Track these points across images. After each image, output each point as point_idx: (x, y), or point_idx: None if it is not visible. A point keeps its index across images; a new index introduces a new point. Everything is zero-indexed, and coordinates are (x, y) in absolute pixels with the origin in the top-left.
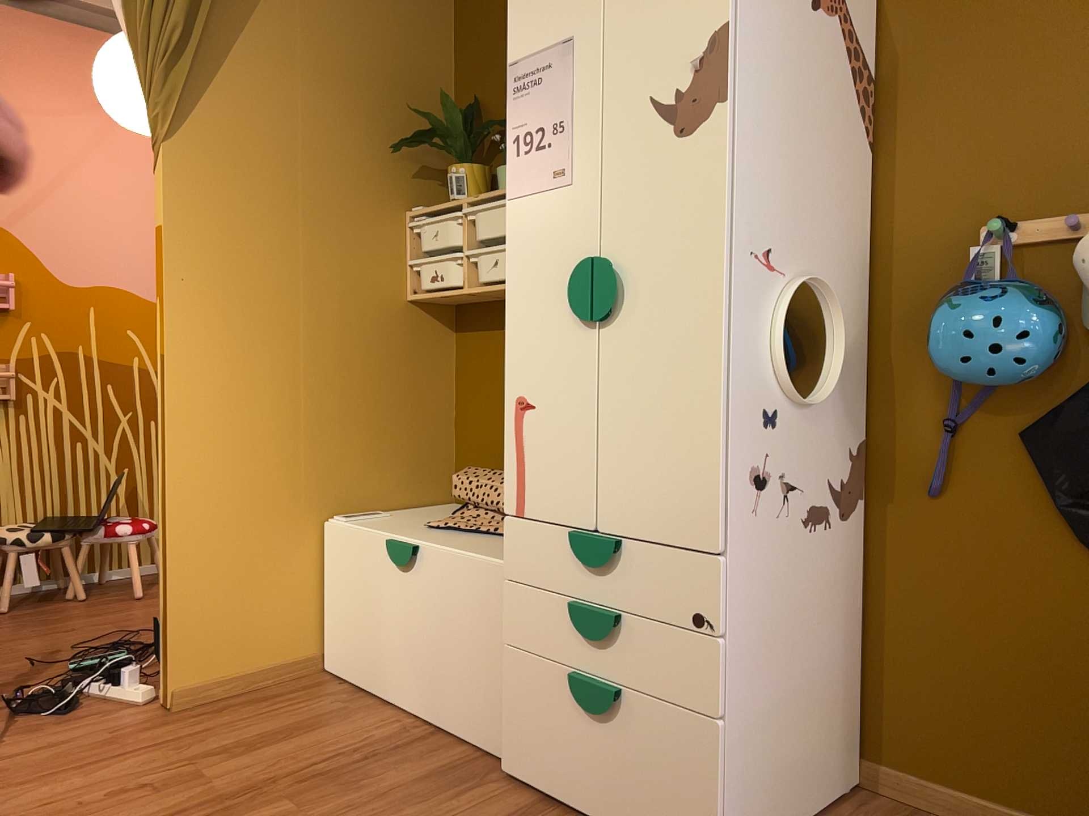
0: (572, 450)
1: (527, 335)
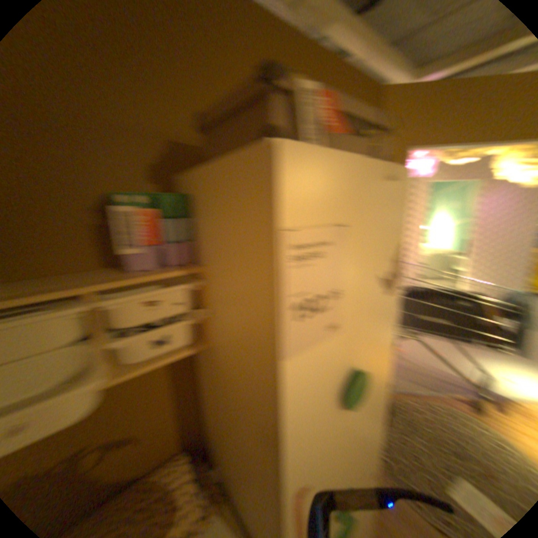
0: (335, 480)
1: (306, 448)
